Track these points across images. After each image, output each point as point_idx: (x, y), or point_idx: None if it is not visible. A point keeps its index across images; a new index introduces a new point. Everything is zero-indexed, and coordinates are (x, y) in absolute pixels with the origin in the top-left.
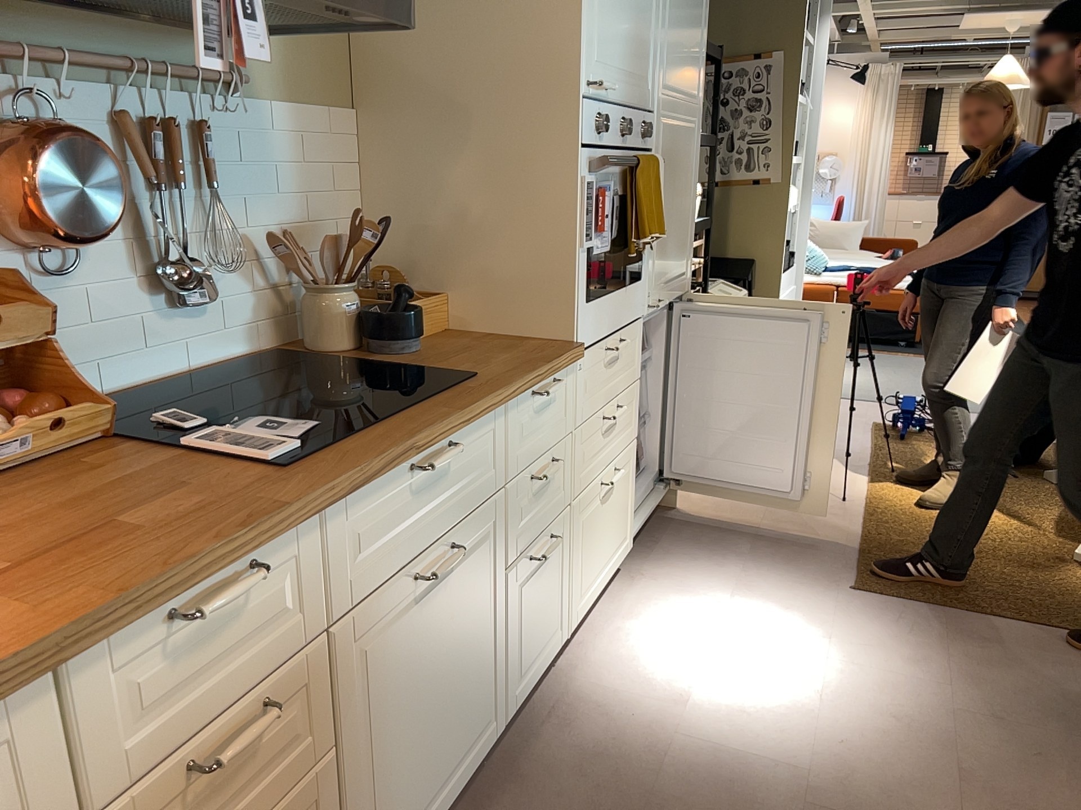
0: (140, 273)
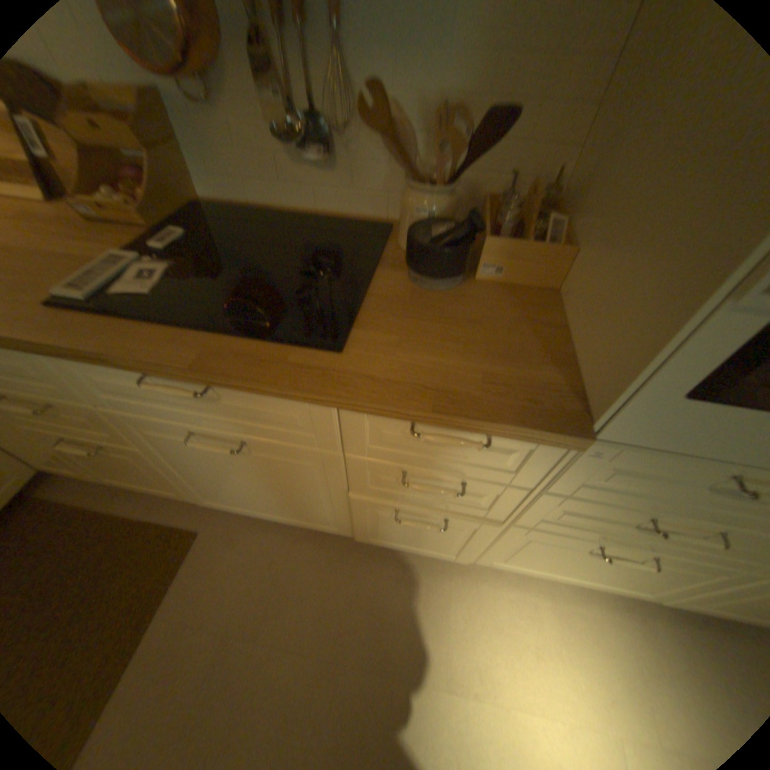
0: (265, 110)
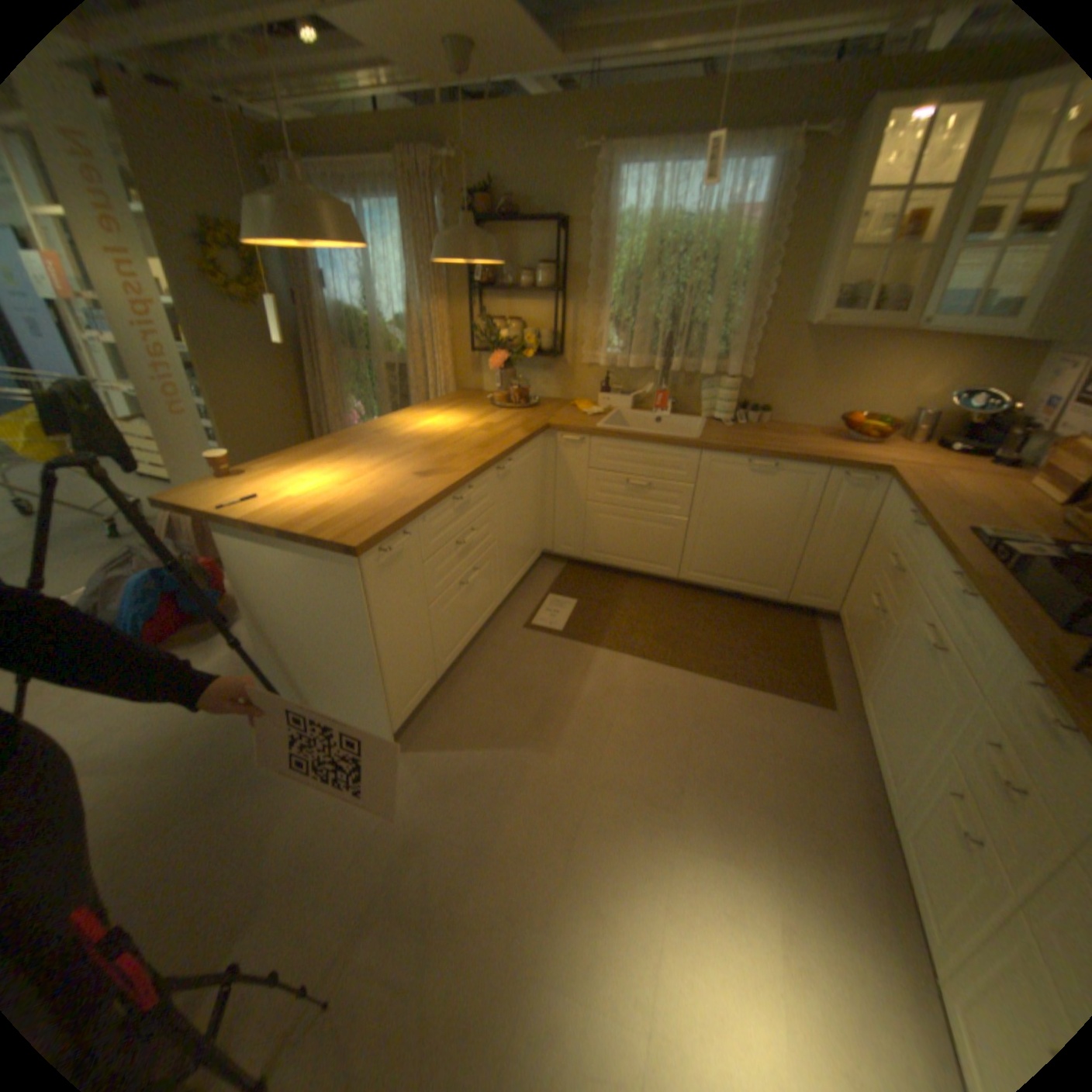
0: None
